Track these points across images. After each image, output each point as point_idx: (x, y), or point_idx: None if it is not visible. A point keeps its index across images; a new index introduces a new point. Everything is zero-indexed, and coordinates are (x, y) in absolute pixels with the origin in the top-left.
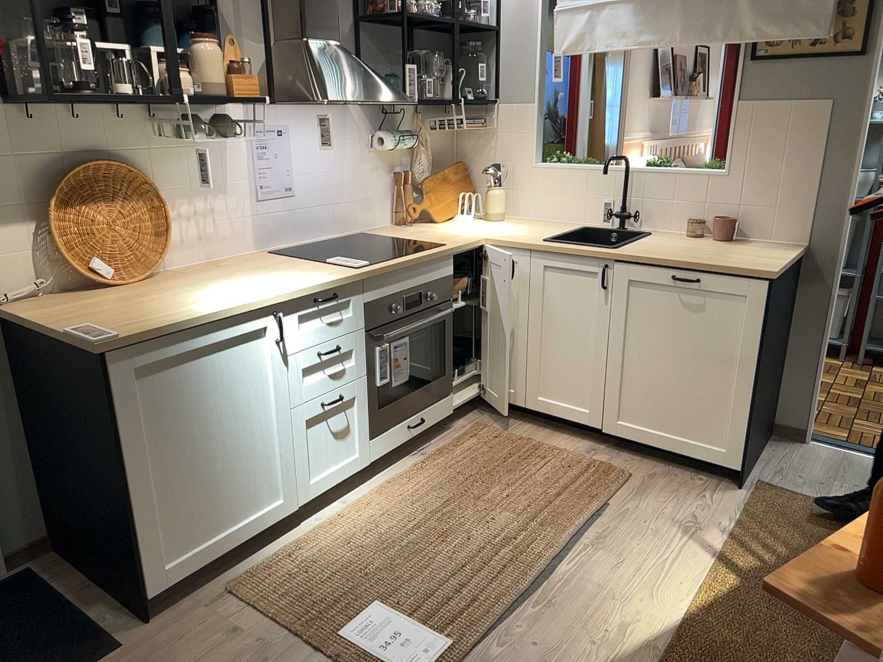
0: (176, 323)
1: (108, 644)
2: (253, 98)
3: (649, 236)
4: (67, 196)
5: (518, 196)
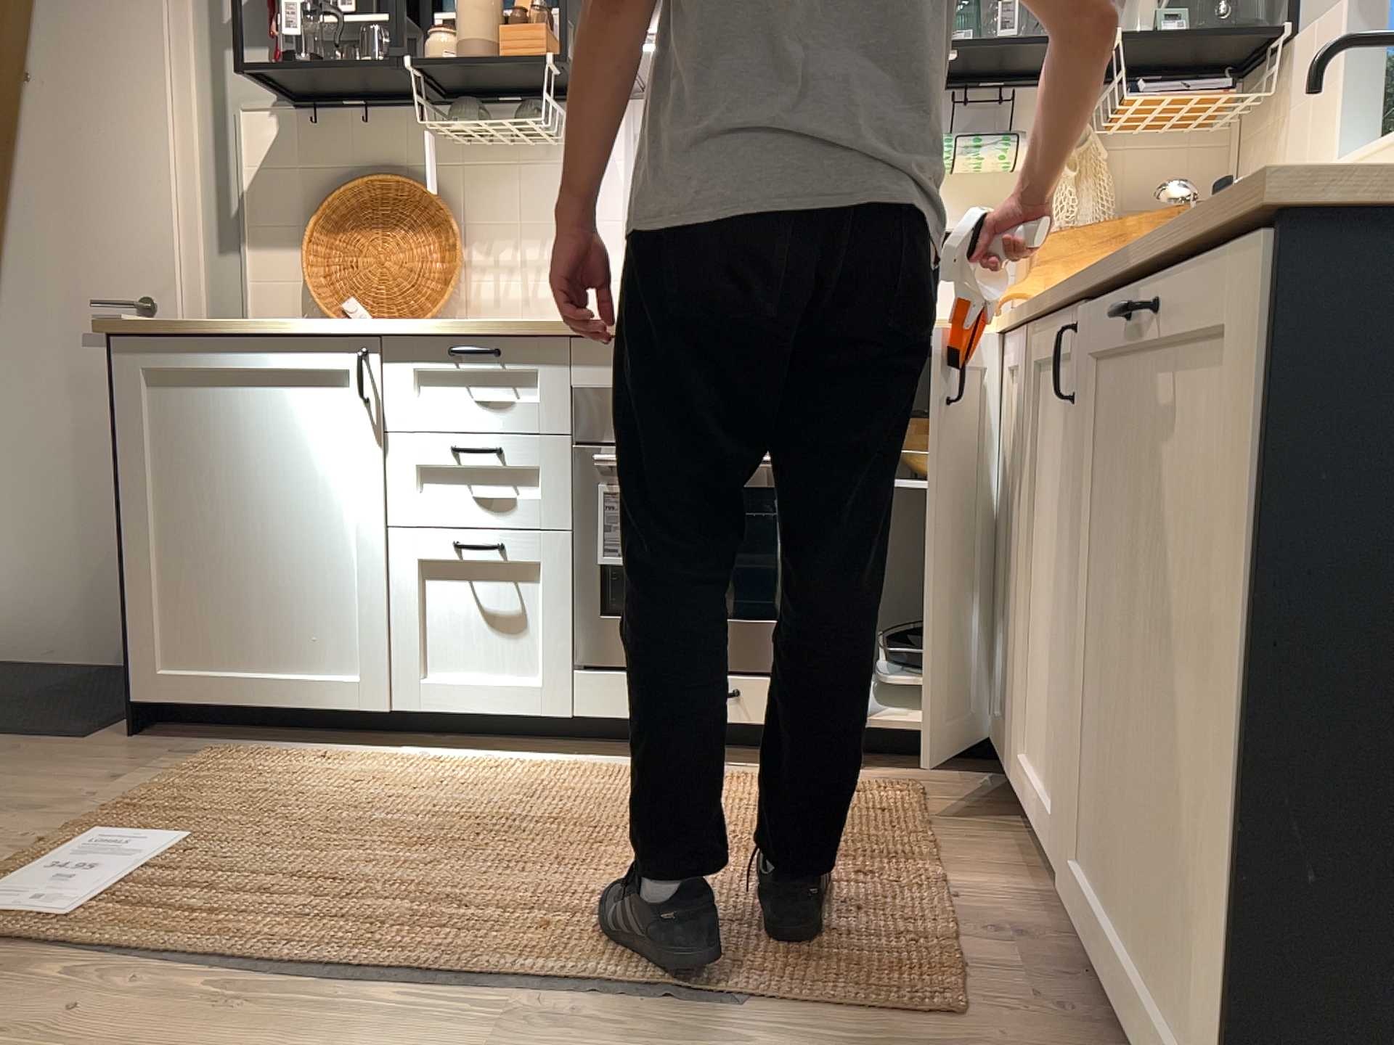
0: (197, 322)
1: (83, 731)
2: (527, 57)
3: None
4: (340, 218)
5: None
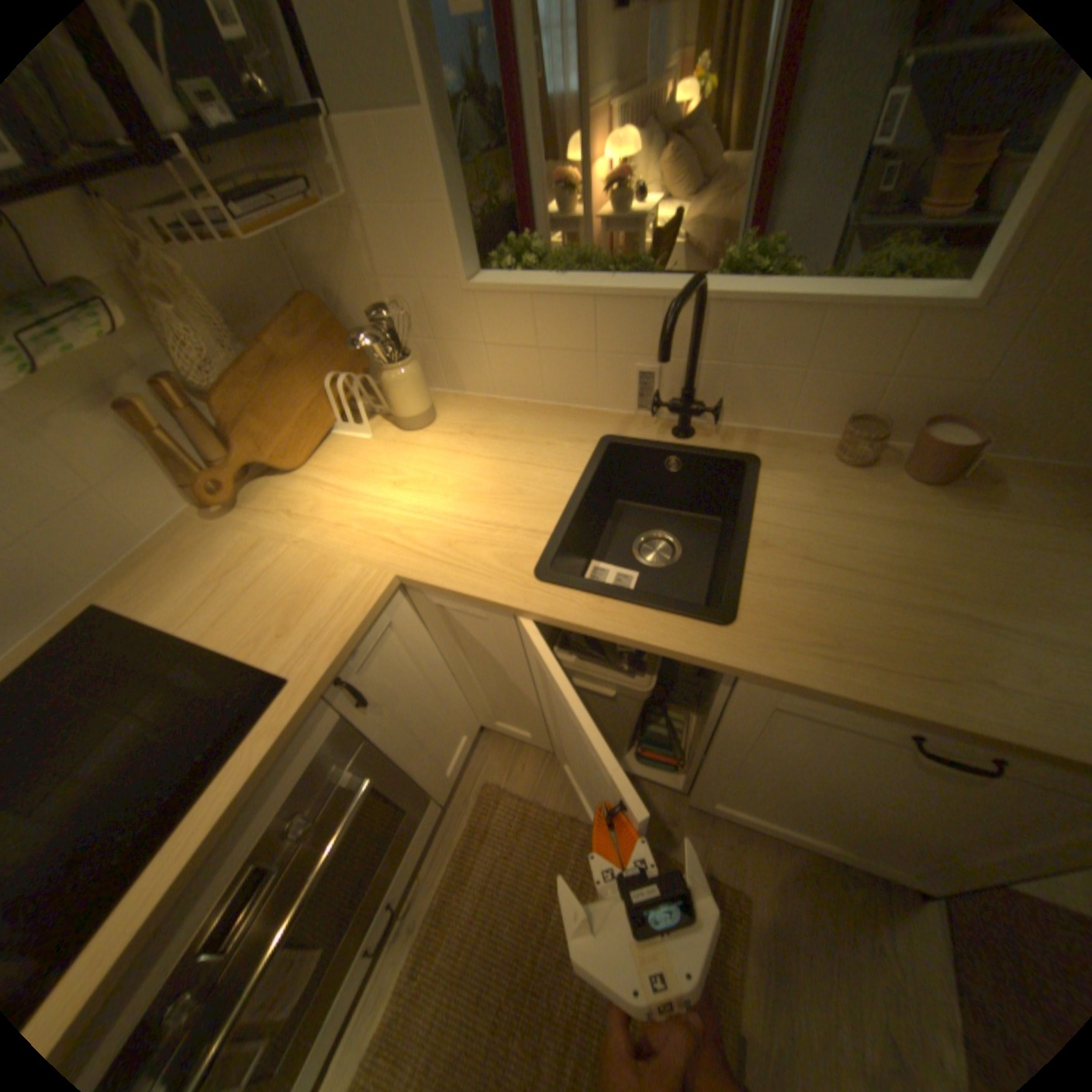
0: None
1: None
2: None
3: (757, 483)
4: None
5: (448, 353)
